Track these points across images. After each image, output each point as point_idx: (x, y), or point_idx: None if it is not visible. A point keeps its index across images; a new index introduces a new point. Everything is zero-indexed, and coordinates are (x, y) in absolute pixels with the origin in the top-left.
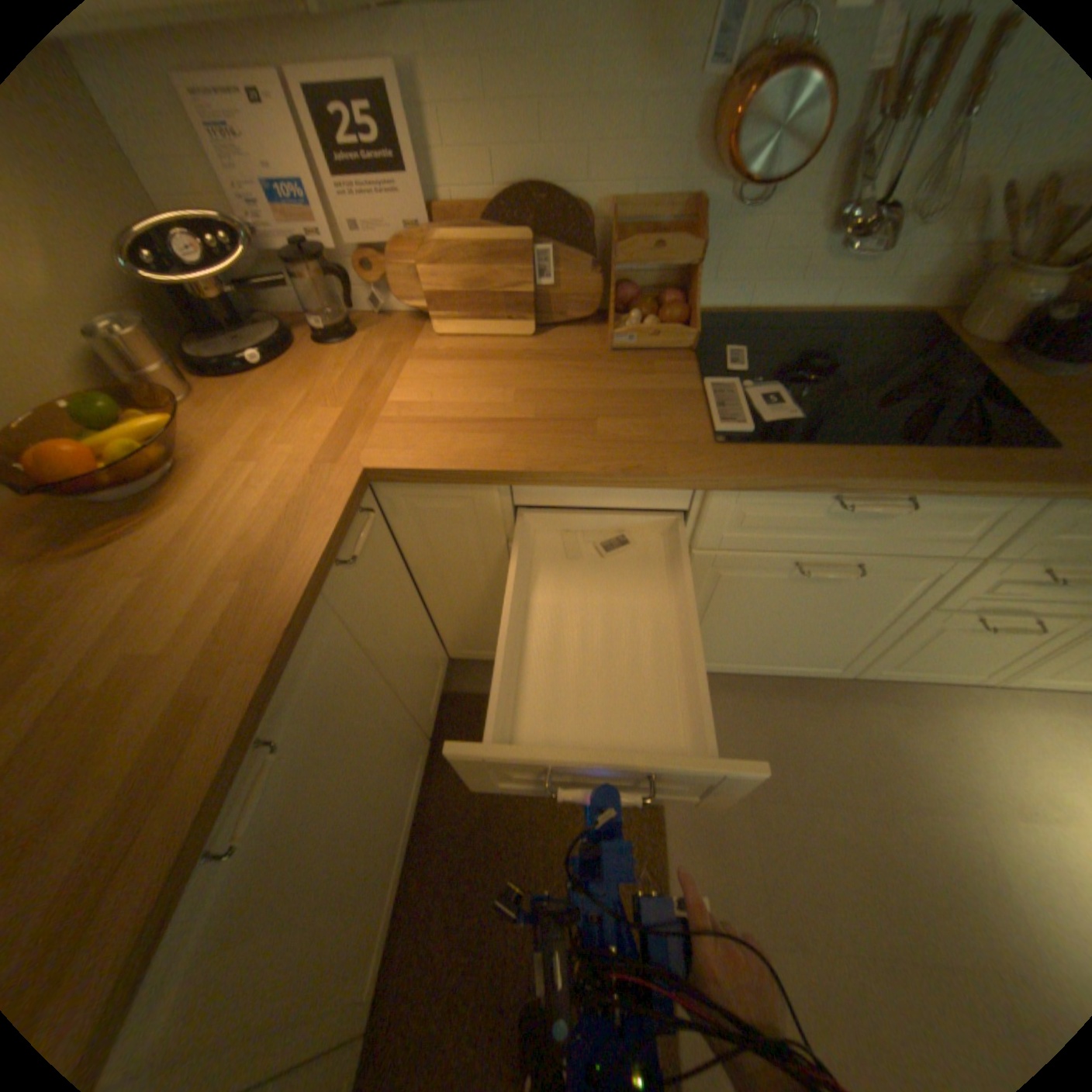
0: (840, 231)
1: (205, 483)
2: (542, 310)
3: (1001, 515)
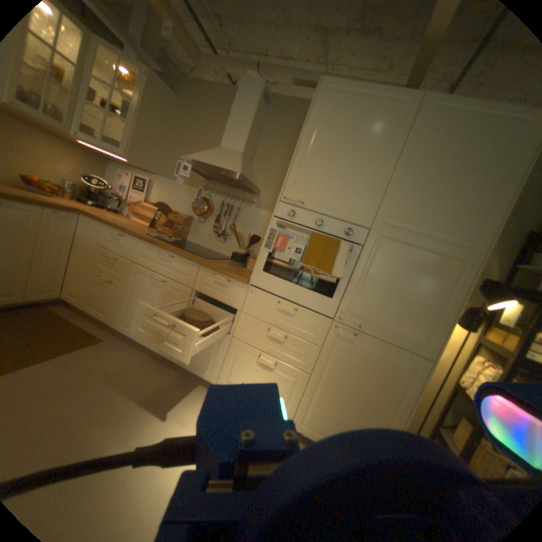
0: (219, 236)
1: (49, 200)
2: (153, 225)
3: (190, 271)
